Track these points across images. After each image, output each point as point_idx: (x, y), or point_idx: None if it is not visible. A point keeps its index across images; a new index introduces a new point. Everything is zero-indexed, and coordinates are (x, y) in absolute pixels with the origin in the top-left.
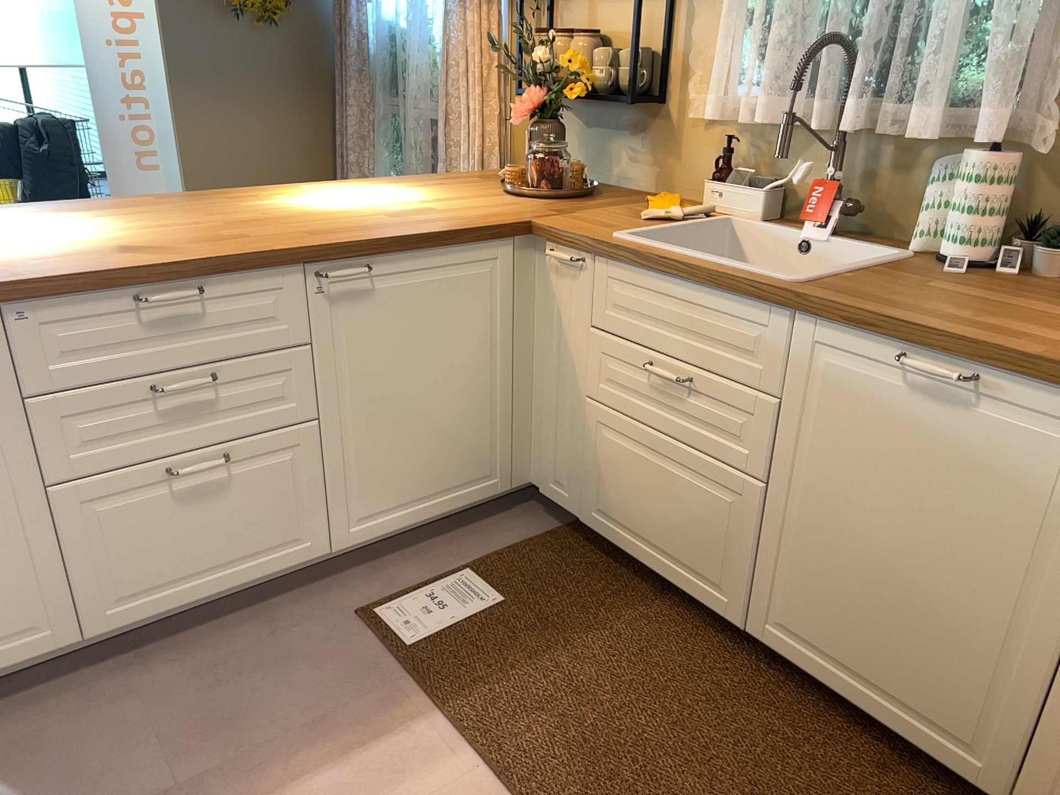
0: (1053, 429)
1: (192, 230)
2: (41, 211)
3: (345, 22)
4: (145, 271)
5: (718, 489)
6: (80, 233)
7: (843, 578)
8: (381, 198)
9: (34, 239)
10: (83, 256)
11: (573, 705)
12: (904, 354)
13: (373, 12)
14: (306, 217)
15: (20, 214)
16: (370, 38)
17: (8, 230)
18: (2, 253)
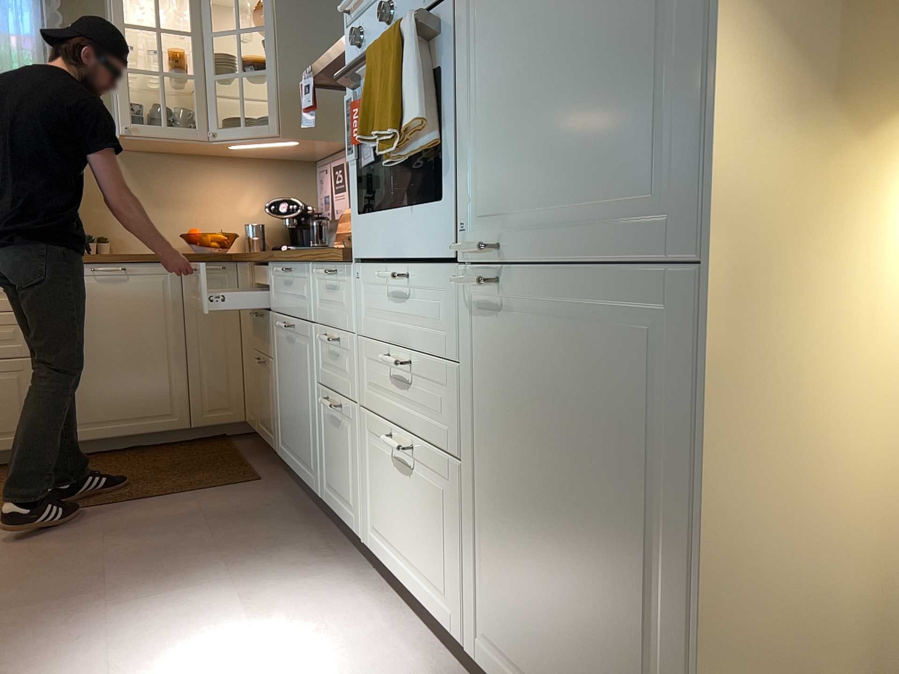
0: (155, 277)
1: None
2: None
3: None
4: None
5: (4, 376)
6: None
7: (94, 379)
8: None
9: None
10: None
11: (1, 501)
12: (92, 268)
13: None
14: None
15: None
16: None
17: None
18: None
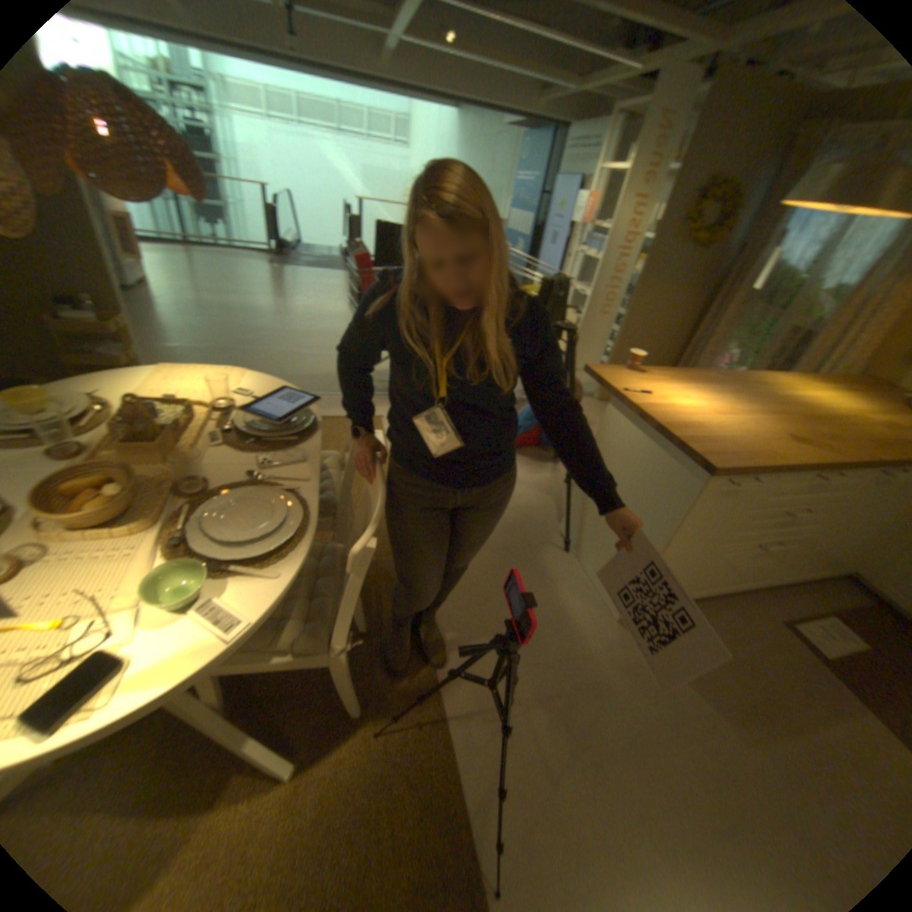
0: None
1: (796, 420)
2: (681, 377)
3: (750, 252)
4: (834, 464)
5: None
6: (740, 410)
7: None
8: (845, 401)
9: (727, 412)
10: (786, 441)
11: None
12: None
13: (775, 250)
14: (837, 418)
15: (675, 378)
16: (767, 266)
17: (698, 397)
18: (736, 426)
